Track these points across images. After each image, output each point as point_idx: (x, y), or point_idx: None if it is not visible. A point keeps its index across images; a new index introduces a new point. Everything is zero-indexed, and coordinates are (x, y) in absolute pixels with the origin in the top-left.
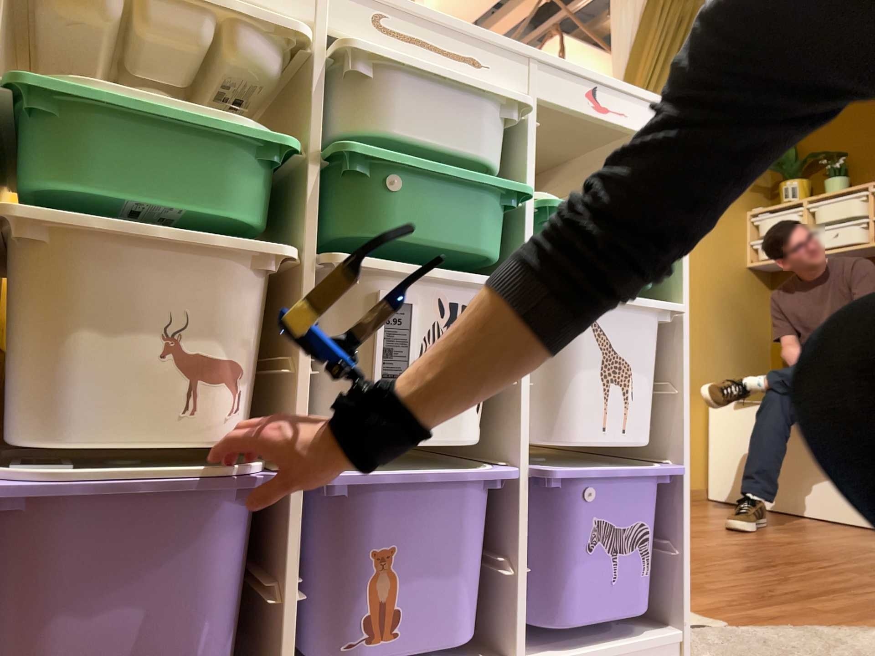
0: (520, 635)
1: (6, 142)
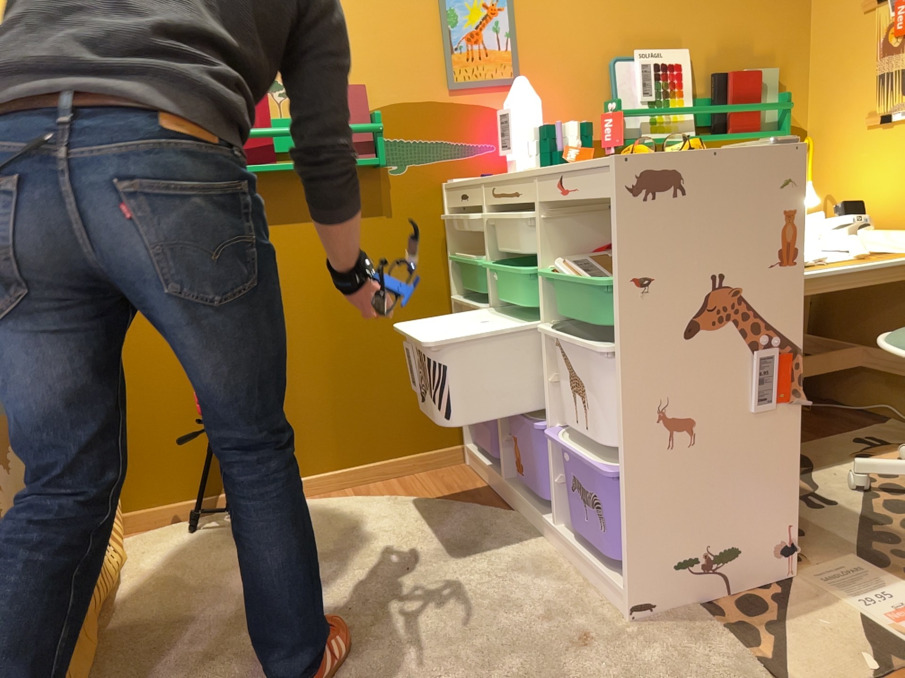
0: (558, 517)
1: (456, 272)
